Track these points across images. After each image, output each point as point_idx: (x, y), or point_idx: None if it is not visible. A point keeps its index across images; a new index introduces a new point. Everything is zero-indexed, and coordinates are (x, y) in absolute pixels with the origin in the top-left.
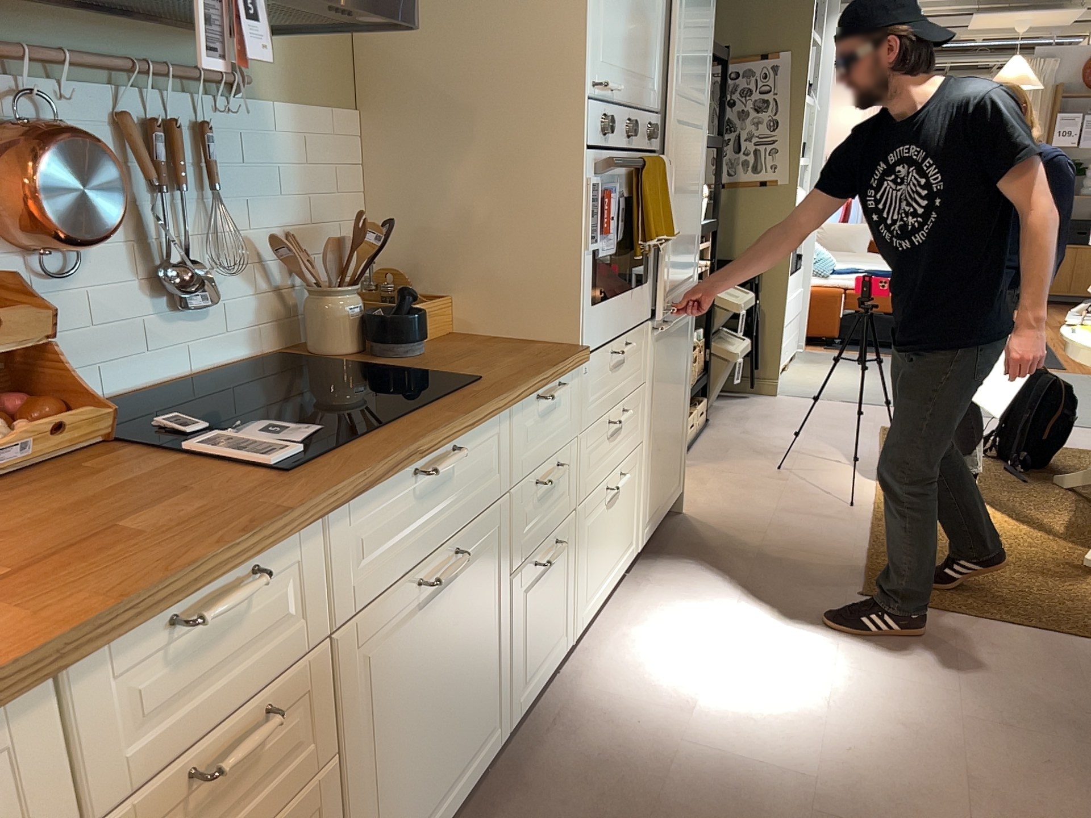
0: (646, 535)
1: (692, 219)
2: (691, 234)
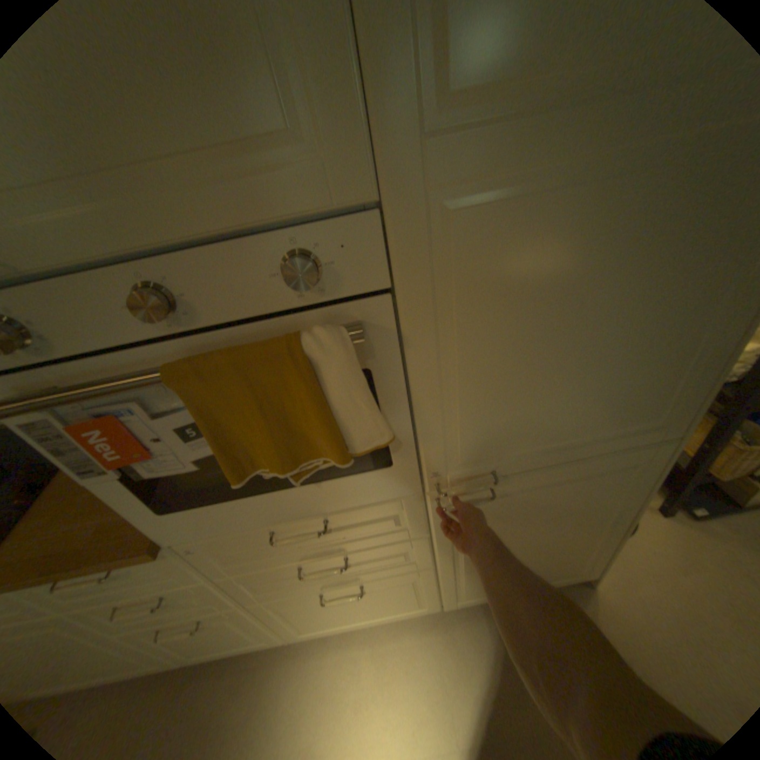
0: (461, 606)
1: (666, 349)
2: (656, 372)
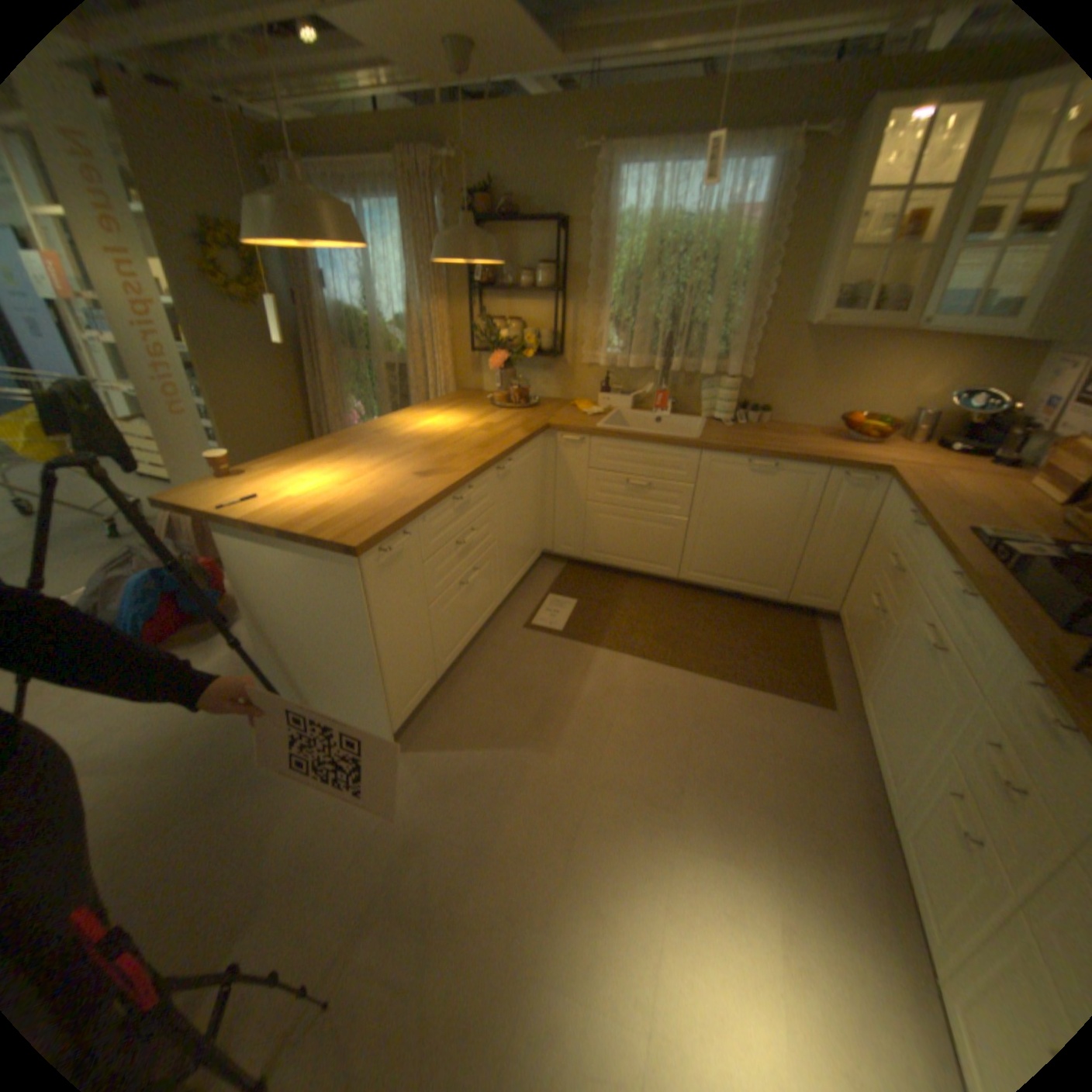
0: None
1: None
2: None
